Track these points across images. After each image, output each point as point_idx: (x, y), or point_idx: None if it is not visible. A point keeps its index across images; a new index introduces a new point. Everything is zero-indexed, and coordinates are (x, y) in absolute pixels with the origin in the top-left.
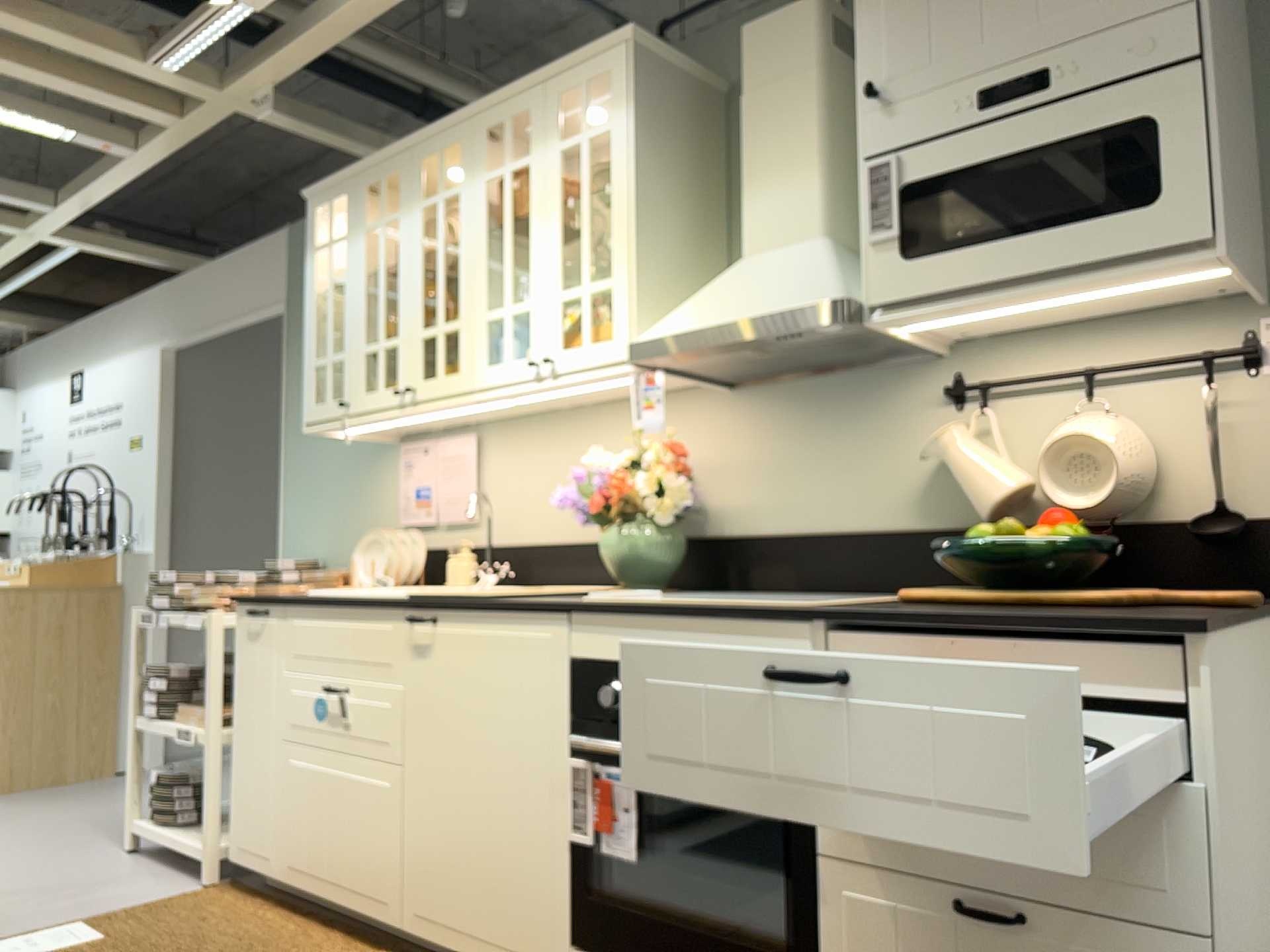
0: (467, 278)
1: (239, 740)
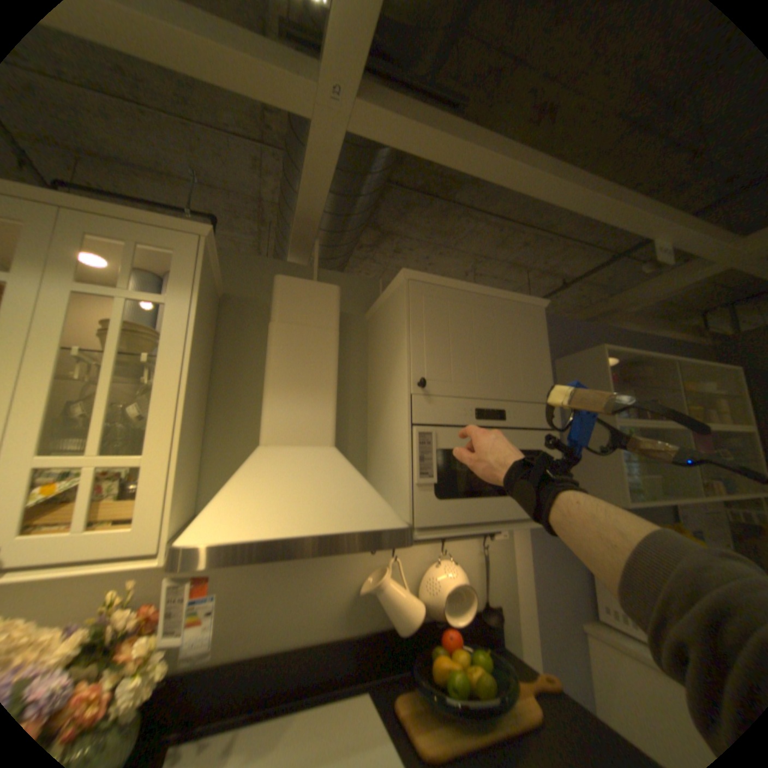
0: None
1: None
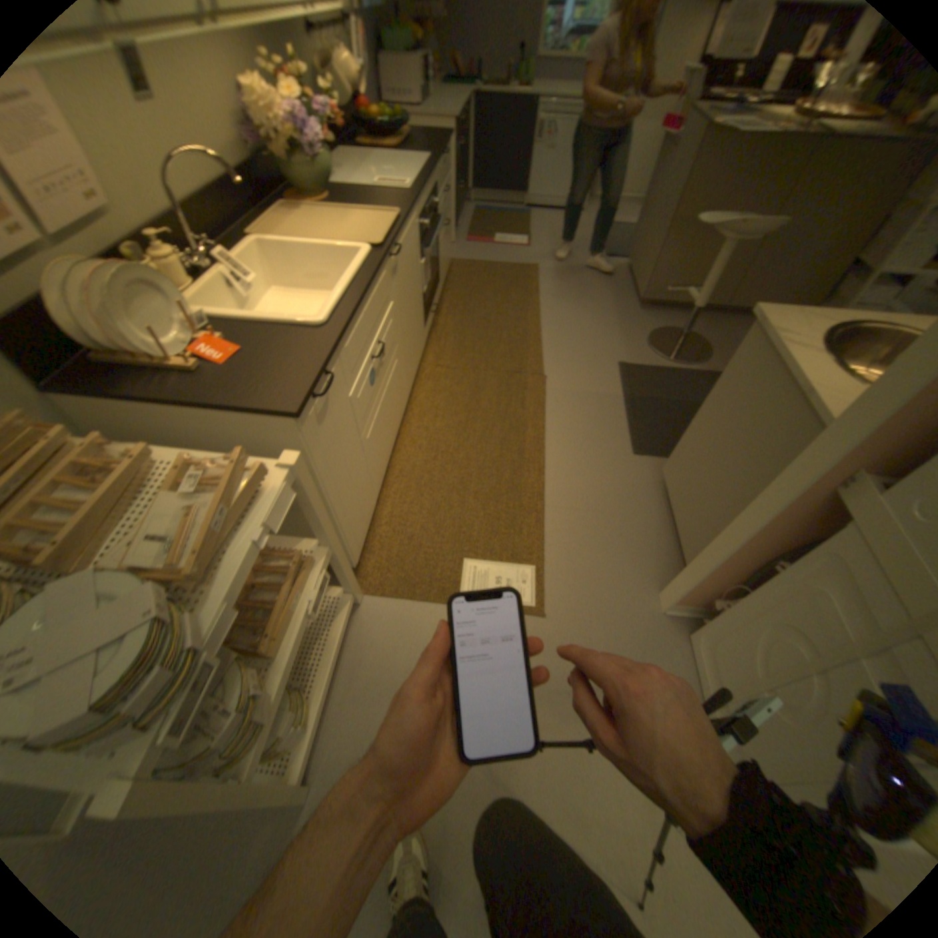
0: None
1: (342, 498)
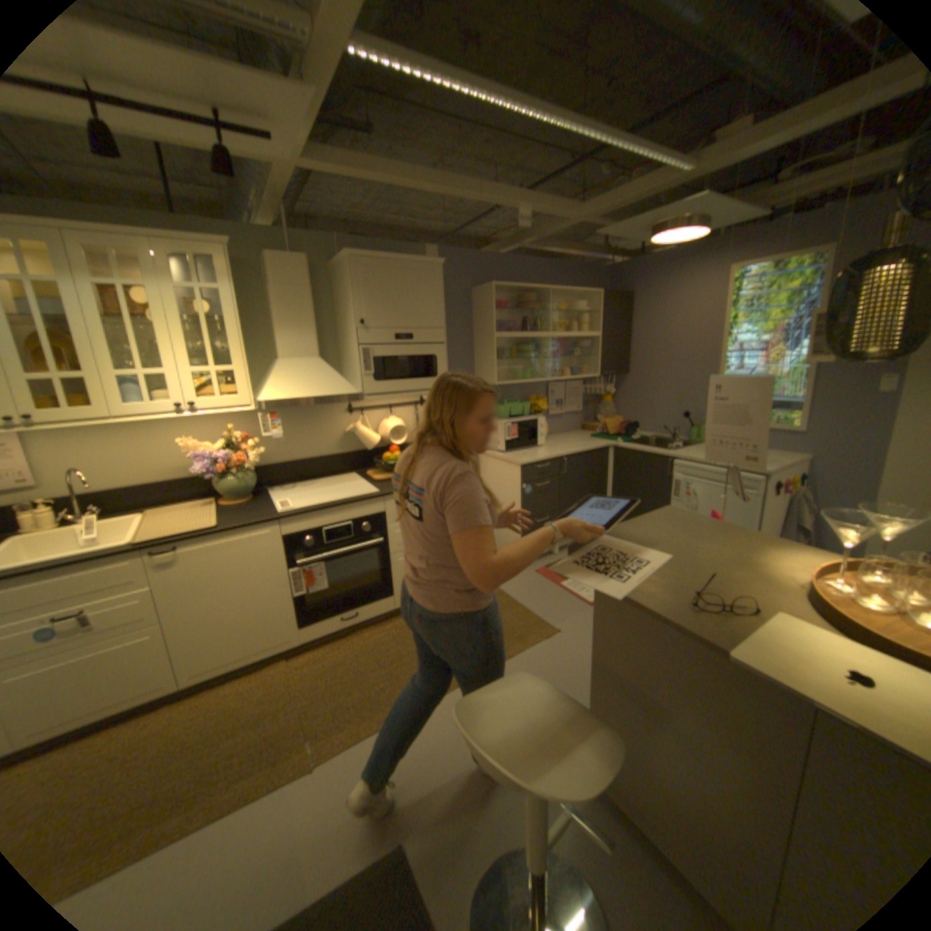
0: (88, 345)
1: None
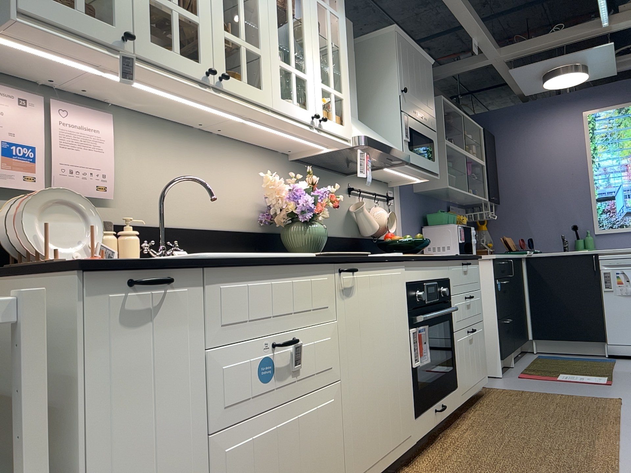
0: (266, 24)
1: None
